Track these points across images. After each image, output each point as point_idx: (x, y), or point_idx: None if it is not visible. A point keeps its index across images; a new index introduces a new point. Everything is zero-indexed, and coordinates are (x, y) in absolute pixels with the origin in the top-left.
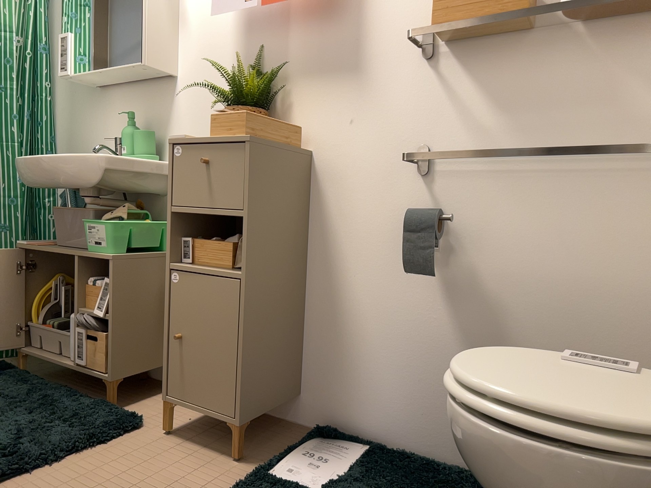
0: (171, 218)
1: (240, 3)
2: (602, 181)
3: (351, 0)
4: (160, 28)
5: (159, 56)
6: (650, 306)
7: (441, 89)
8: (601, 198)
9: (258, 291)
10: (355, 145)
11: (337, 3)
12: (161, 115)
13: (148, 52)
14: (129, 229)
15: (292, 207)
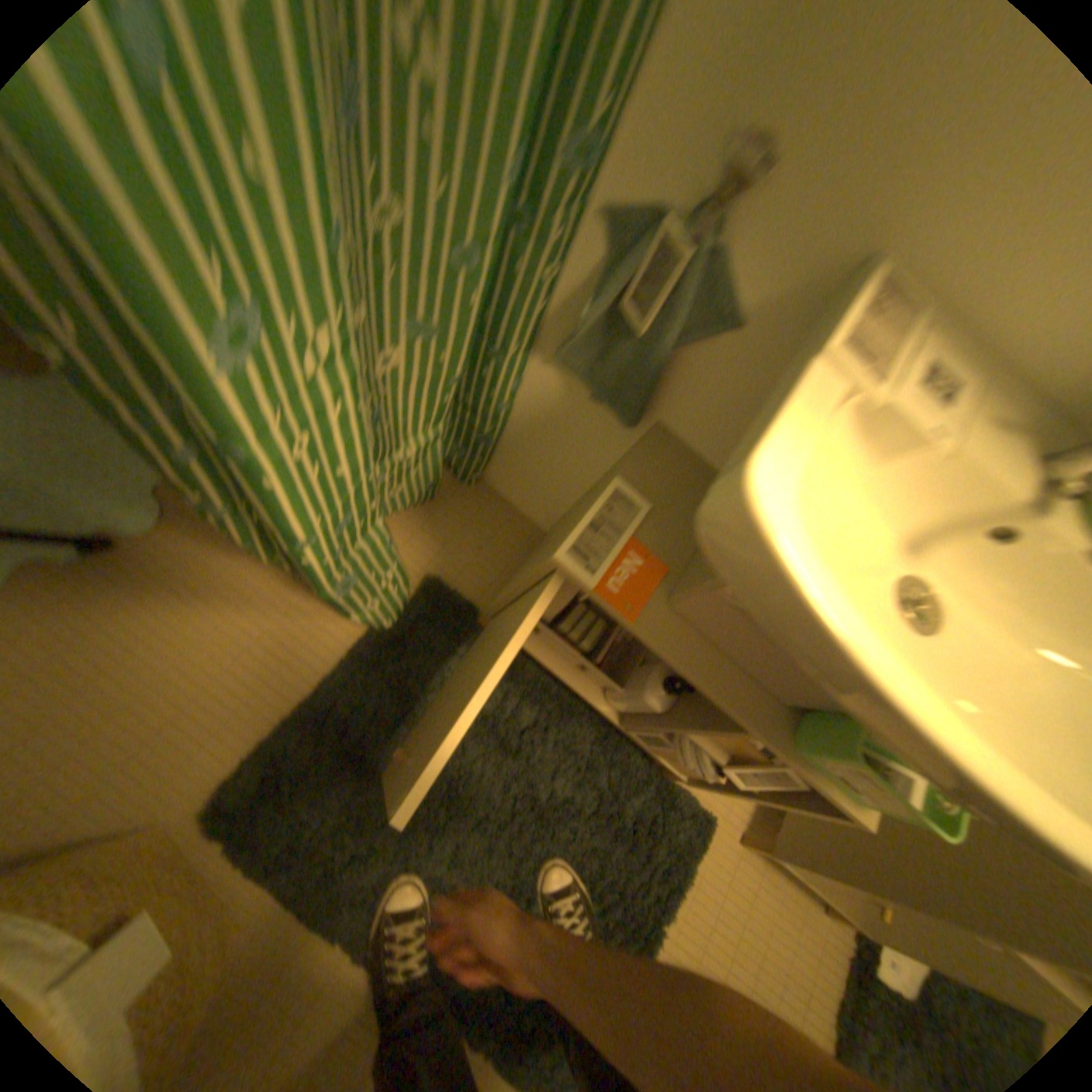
0: None
1: None
2: None
3: None
4: None
5: None
6: None
7: None
8: None
9: None
10: None
11: None
12: None
13: None
14: None
15: None
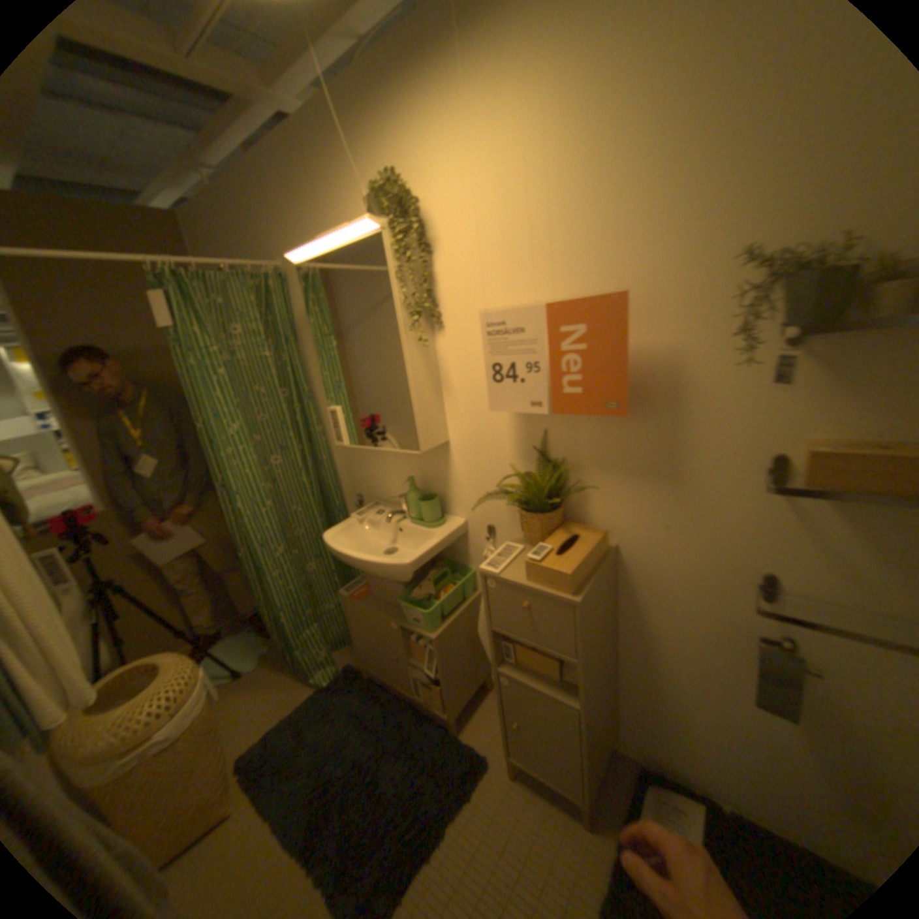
0: (493, 634)
1: (522, 405)
2: None
3: (662, 399)
4: (427, 407)
5: (431, 434)
6: None
7: (799, 520)
8: None
9: (593, 708)
10: (673, 551)
11: (641, 400)
12: (436, 473)
13: (422, 438)
14: (440, 605)
15: (608, 610)
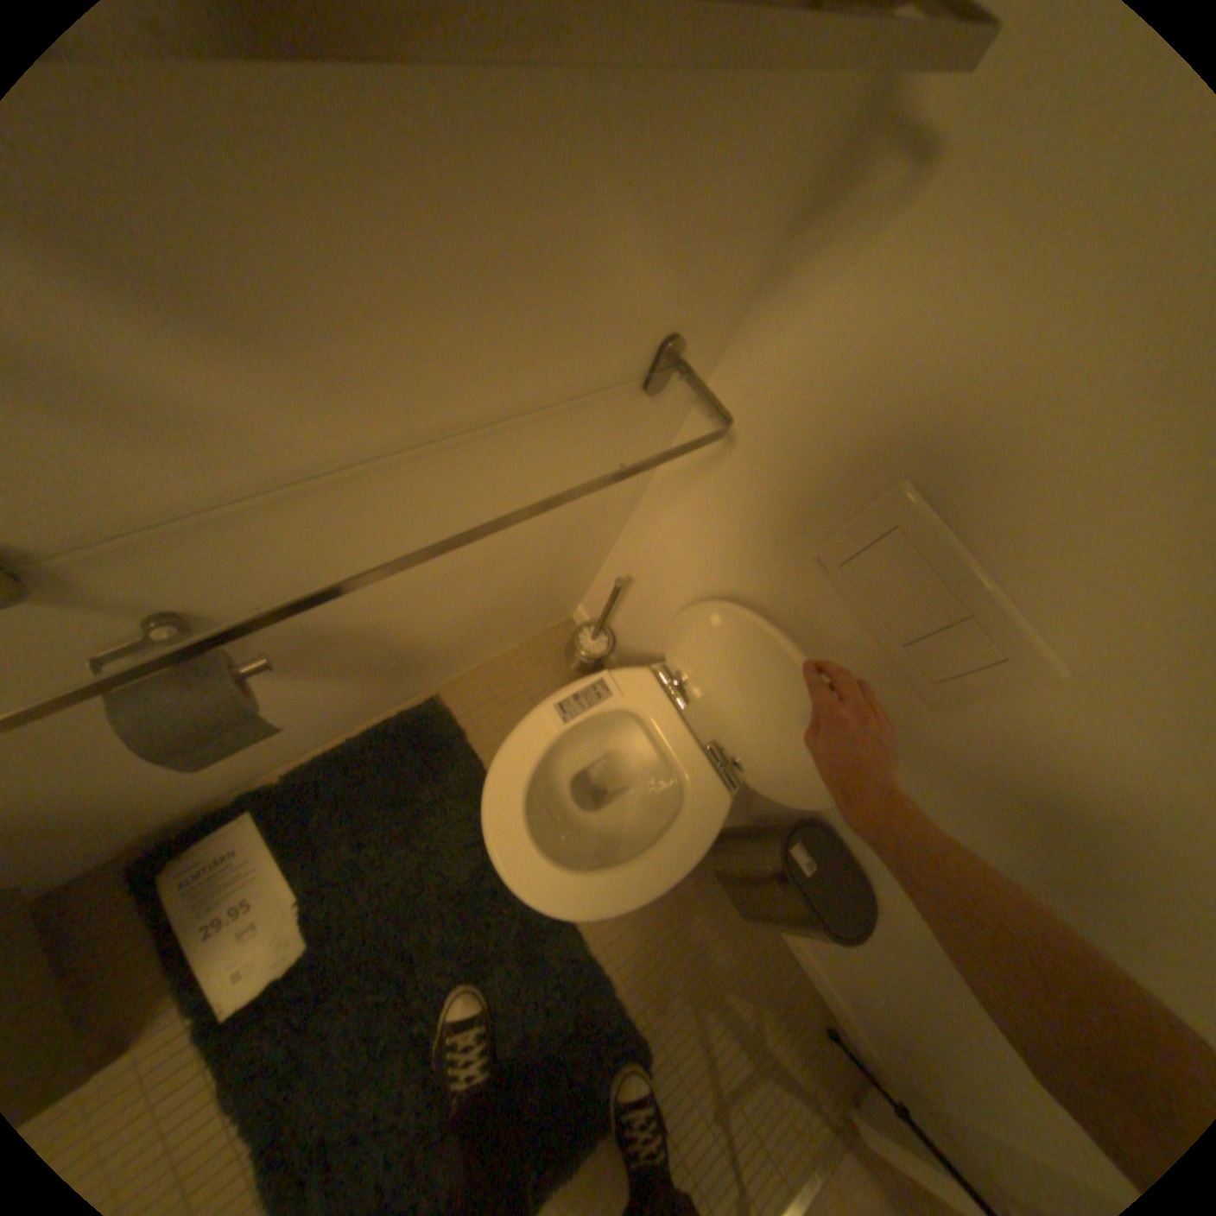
0: None
1: None
2: (529, 430)
3: None
4: None
5: None
6: (563, 529)
7: None
8: (524, 454)
9: None
10: None
11: None
12: None
13: None
14: None
15: None
